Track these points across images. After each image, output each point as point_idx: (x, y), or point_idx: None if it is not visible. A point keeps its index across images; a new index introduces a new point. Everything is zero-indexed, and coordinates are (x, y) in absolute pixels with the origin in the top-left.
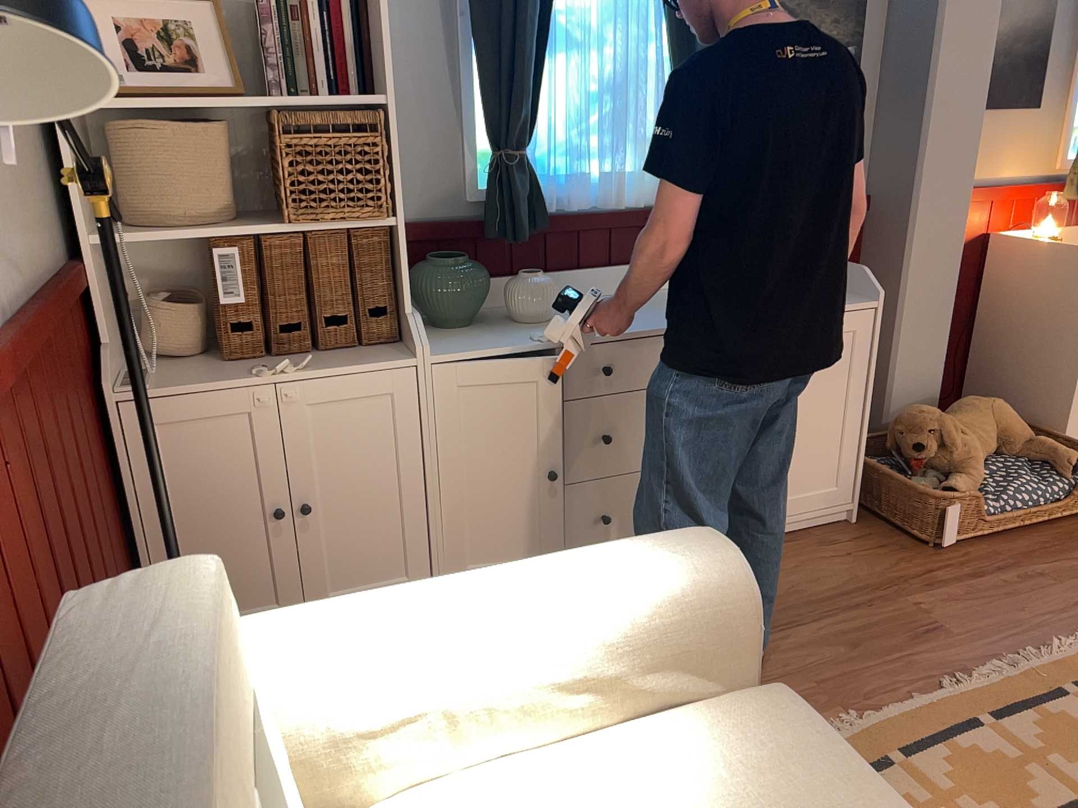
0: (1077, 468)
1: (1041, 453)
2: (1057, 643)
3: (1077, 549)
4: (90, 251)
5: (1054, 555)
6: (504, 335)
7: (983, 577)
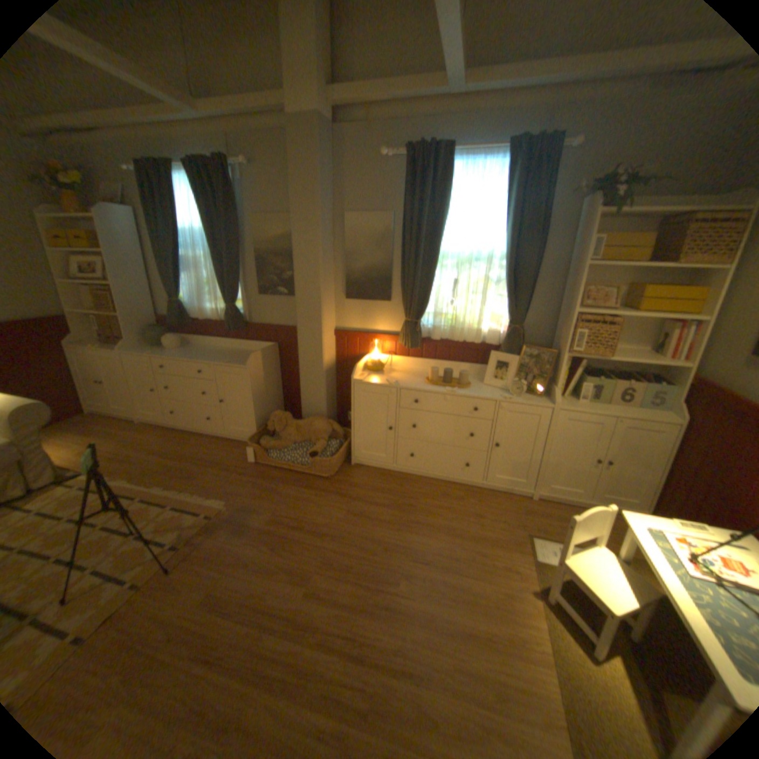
0: (312, 456)
1: (316, 447)
2: (200, 499)
3: (287, 485)
4: (66, 314)
5: (275, 483)
6: (147, 352)
7: (239, 476)
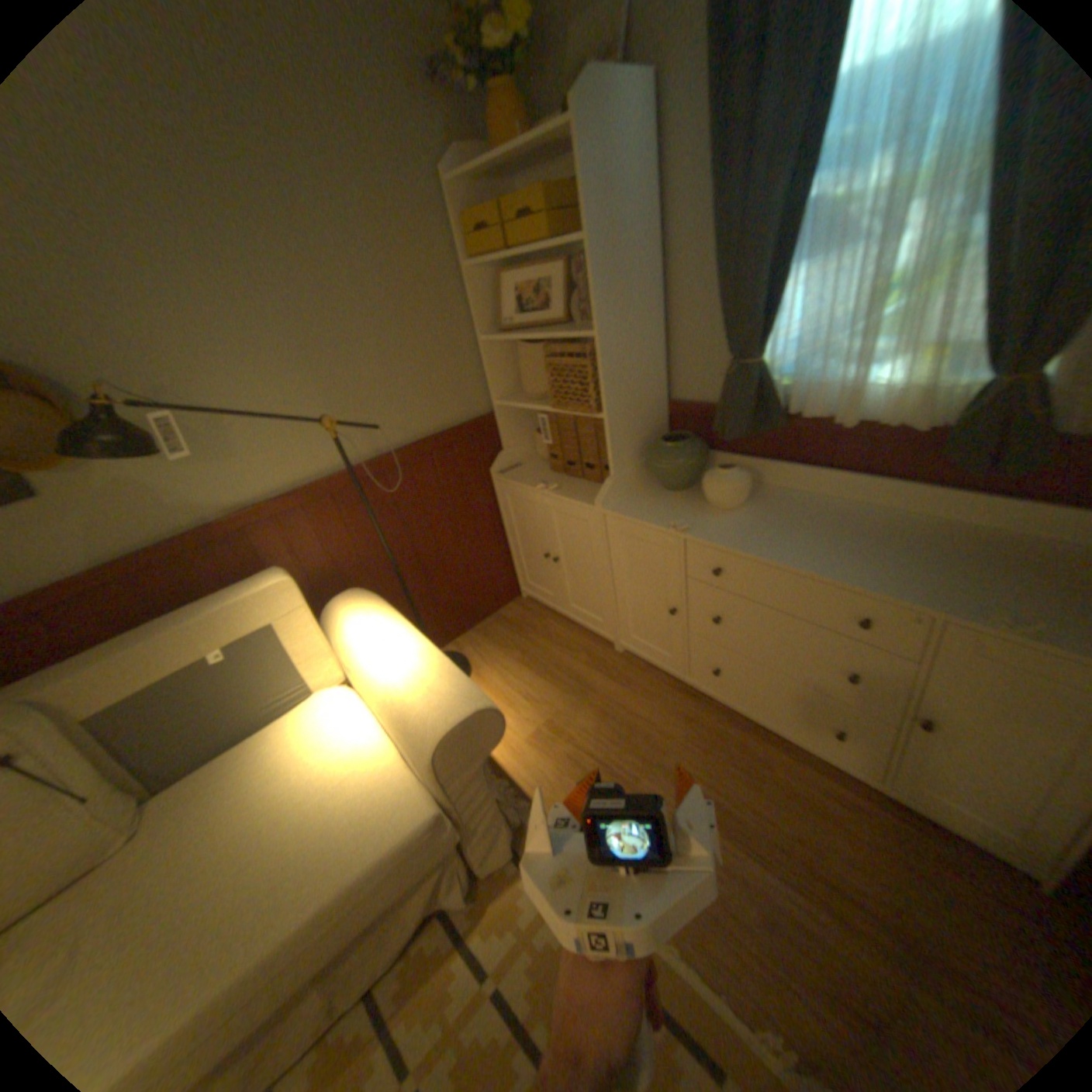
0: None
1: None
2: None
3: None
4: (498, 406)
5: None
6: (671, 511)
7: None
